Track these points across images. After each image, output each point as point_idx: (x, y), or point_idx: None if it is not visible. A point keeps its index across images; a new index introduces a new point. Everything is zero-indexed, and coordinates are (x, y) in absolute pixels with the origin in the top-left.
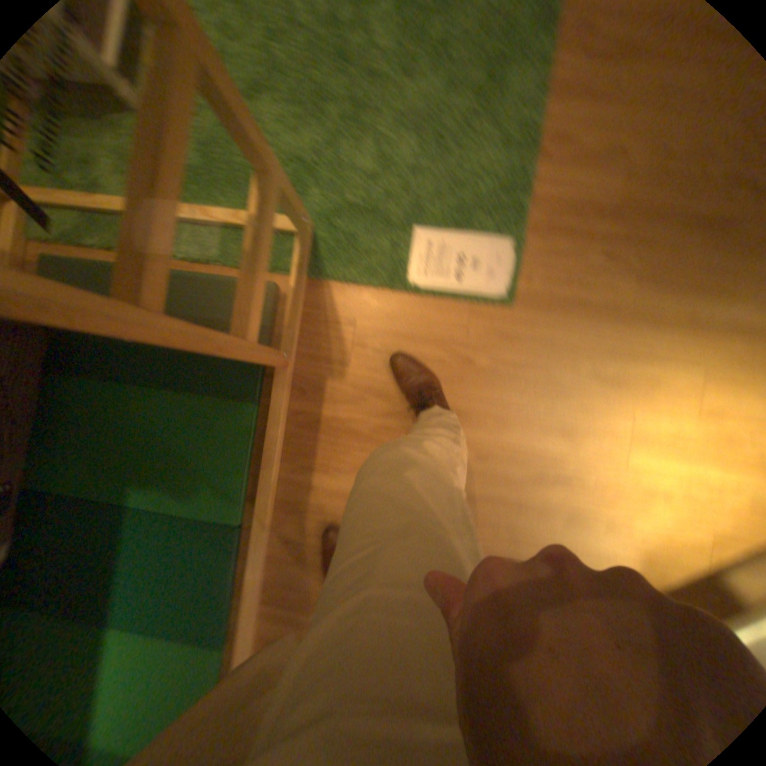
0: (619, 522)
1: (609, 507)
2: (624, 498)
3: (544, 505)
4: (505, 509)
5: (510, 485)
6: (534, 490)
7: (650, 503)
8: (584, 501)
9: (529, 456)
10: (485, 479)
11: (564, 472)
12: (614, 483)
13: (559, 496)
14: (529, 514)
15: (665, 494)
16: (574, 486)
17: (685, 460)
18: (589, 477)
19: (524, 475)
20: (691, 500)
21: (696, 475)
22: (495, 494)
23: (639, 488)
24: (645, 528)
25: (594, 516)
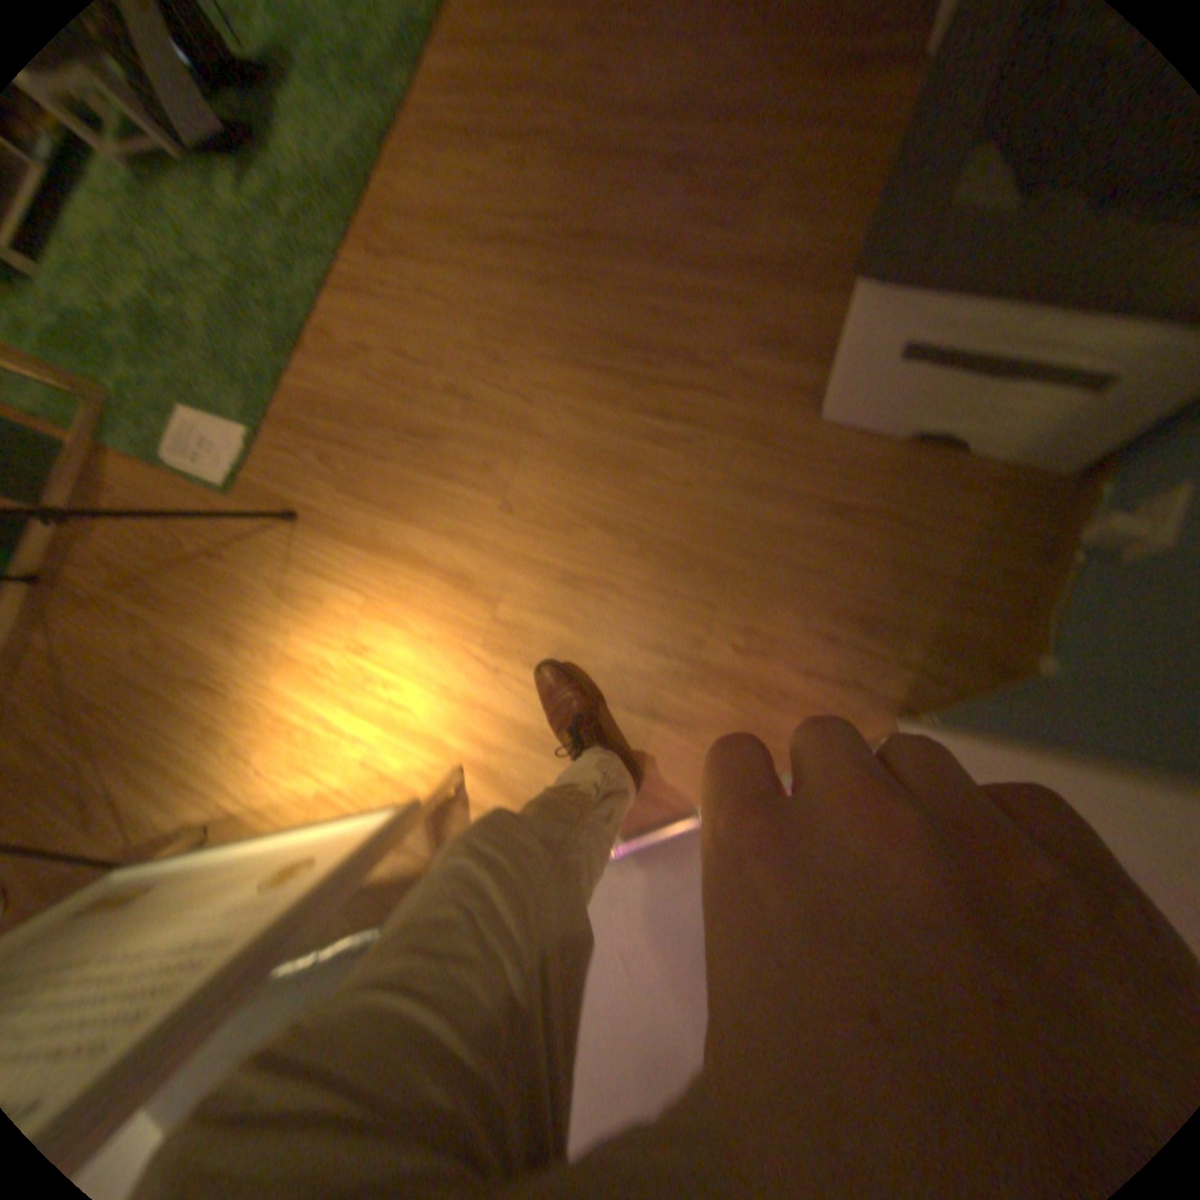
0: (237, 751)
1: (233, 731)
2: (249, 724)
3: (181, 713)
4: (149, 708)
5: (161, 683)
6: (178, 694)
7: (269, 737)
8: (214, 719)
9: (186, 656)
10: (145, 672)
11: (208, 680)
12: (246, 705)
13: (196, 706)
14: (166, 720)
15: (286, 730)
16: (211, 699)
17: (316, 695)
18: (226, 692)
19: (175, 676)
20: (307, 744)
21: (320, 716)
22: (147, 689)
23: (265, 717)
24: (257, 765)
25: (217, 738)
